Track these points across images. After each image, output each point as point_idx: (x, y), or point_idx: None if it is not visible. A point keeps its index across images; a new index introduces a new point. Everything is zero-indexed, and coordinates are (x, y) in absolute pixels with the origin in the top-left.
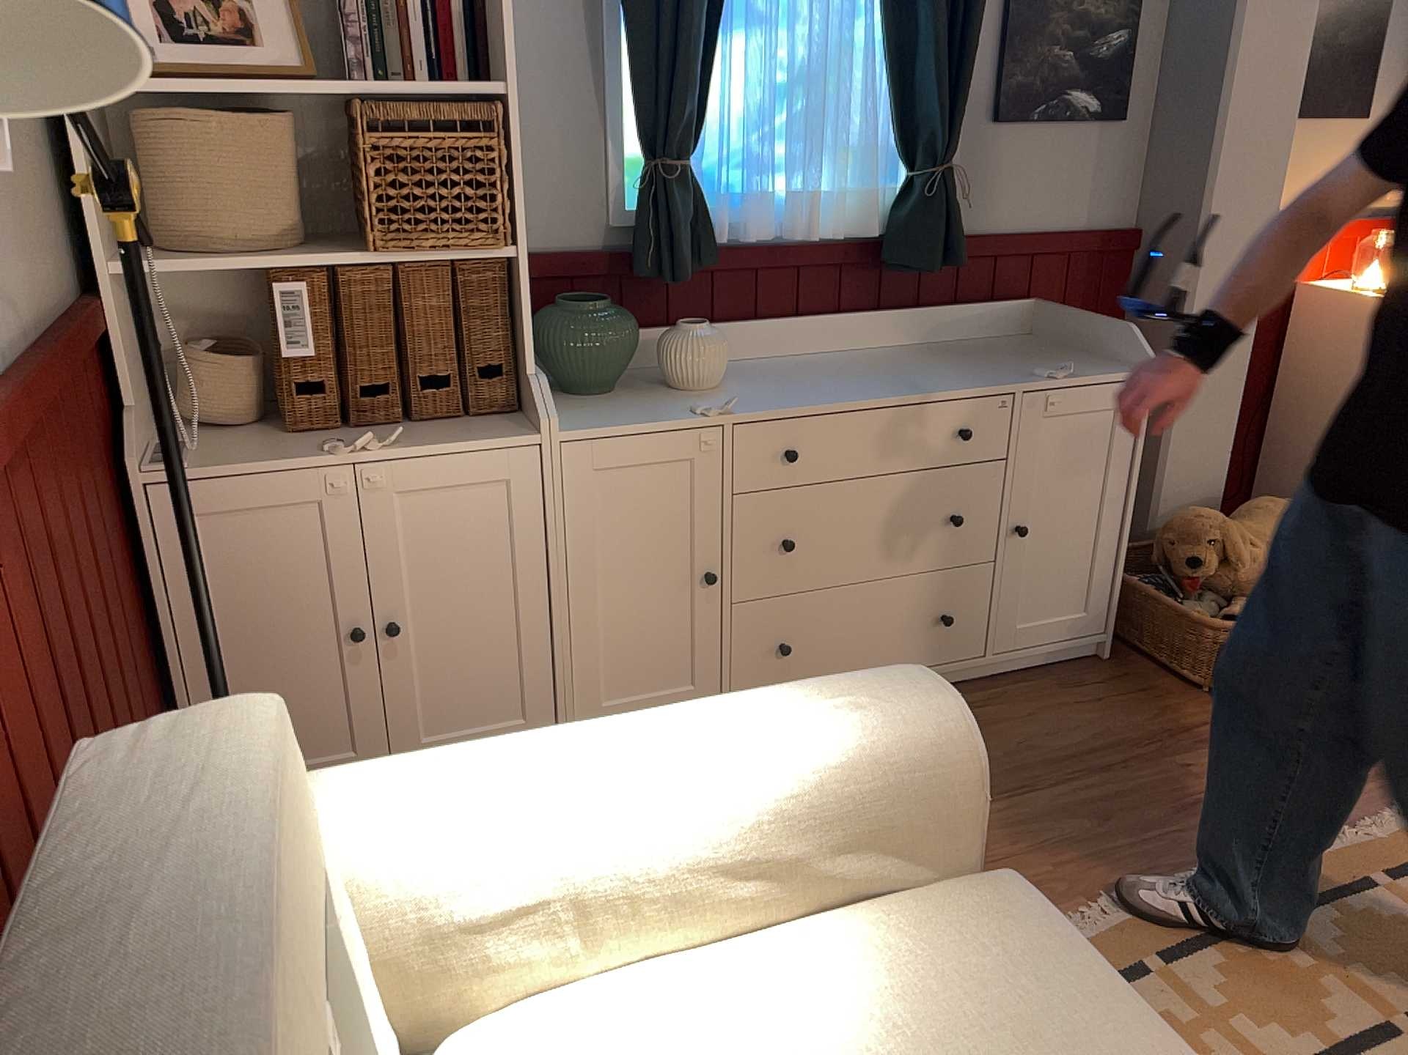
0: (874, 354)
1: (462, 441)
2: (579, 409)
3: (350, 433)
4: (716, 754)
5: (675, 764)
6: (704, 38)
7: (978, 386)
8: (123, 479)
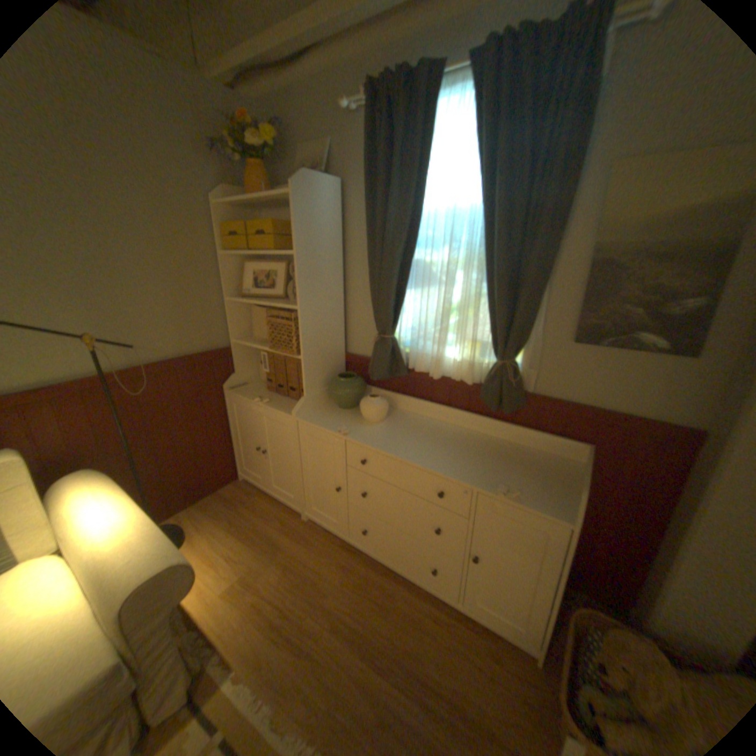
0: (471, 436)
1: (280, 409)
2: (324, 412)
3: (274, 395)
4: (100, 540)
5: (95, 534)
6: (392, 291)
7: (456, 476)
8: (223, 389)
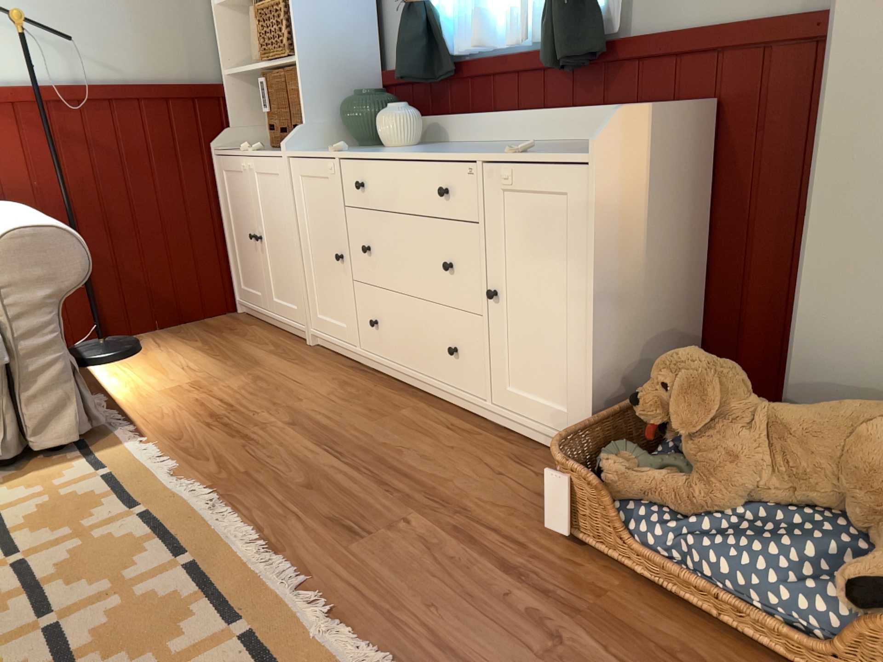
0: (535, 143)
1: (272, 154)
2: (331, 150)
3: (276, 150)
4: None
5: None
6: None
7: (461, 154)
8: (212, 152)
